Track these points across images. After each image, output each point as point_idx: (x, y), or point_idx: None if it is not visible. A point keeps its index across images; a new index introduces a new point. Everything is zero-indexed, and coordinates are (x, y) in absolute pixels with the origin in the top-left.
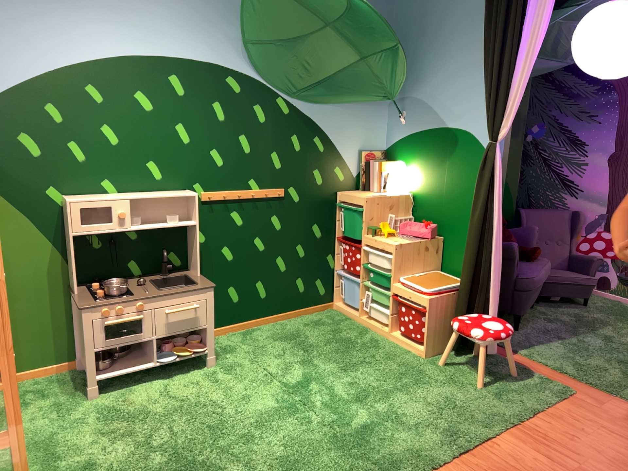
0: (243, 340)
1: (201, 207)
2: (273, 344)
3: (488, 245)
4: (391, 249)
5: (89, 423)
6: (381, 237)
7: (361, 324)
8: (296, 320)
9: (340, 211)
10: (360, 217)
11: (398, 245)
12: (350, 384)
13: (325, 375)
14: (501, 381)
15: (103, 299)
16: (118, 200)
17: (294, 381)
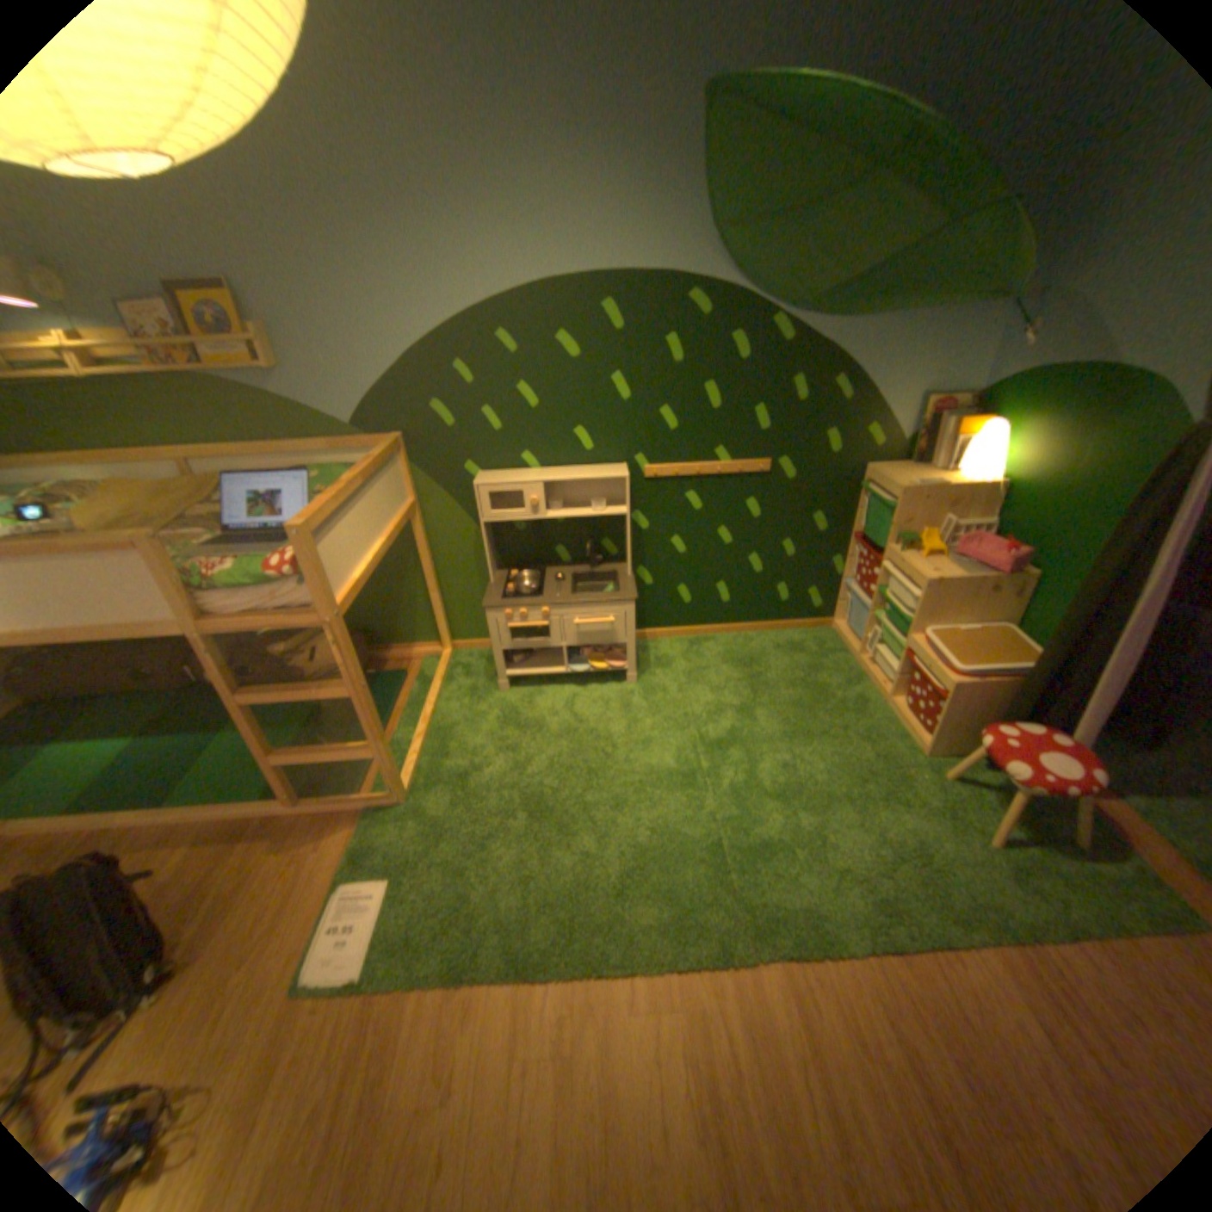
0: (686, 652)
1: (644, 486)
2: (718, 668)
3: (1116, 626)
4: (919, 584)
5: (488, 722)
6: (914, 555)
7: (857, 665)
8: (769, 636)
9: (865, 496)
10: (887, 517)
11: (933, 582)
12: (785, 766)
13: (758, 740)
14: (1047, 851)
15: (512, 597)
16: (528, 485)
17: (714, 736)
